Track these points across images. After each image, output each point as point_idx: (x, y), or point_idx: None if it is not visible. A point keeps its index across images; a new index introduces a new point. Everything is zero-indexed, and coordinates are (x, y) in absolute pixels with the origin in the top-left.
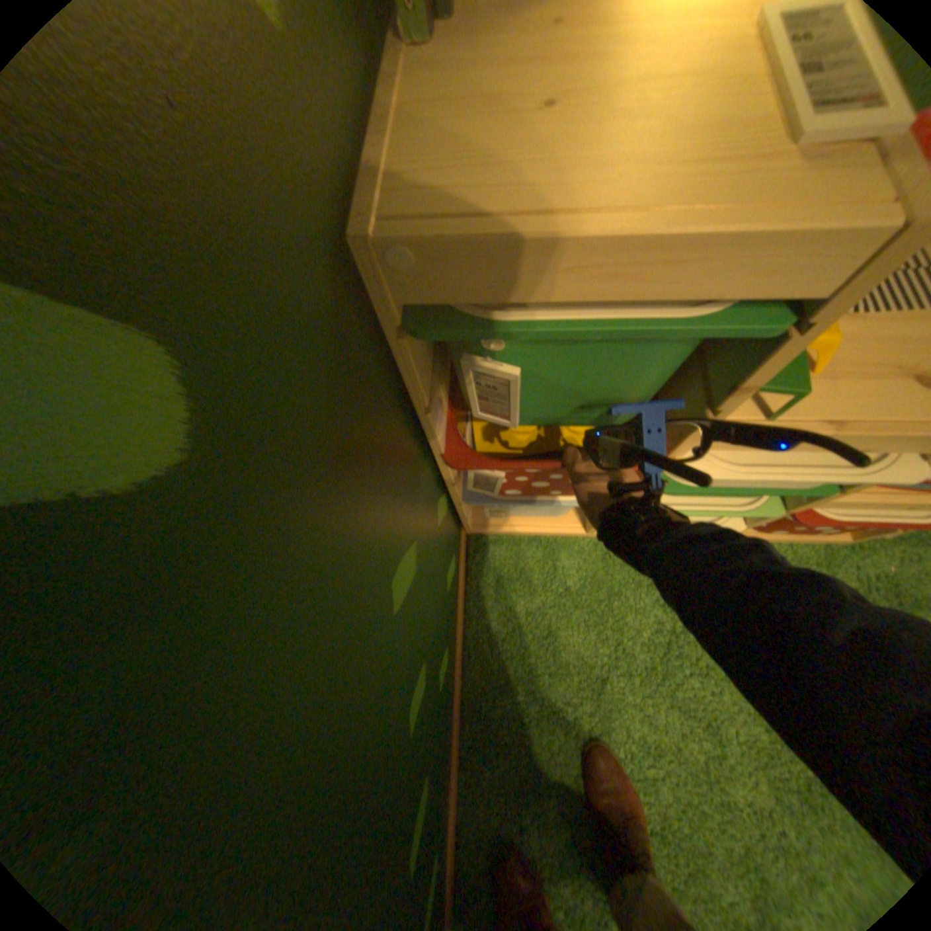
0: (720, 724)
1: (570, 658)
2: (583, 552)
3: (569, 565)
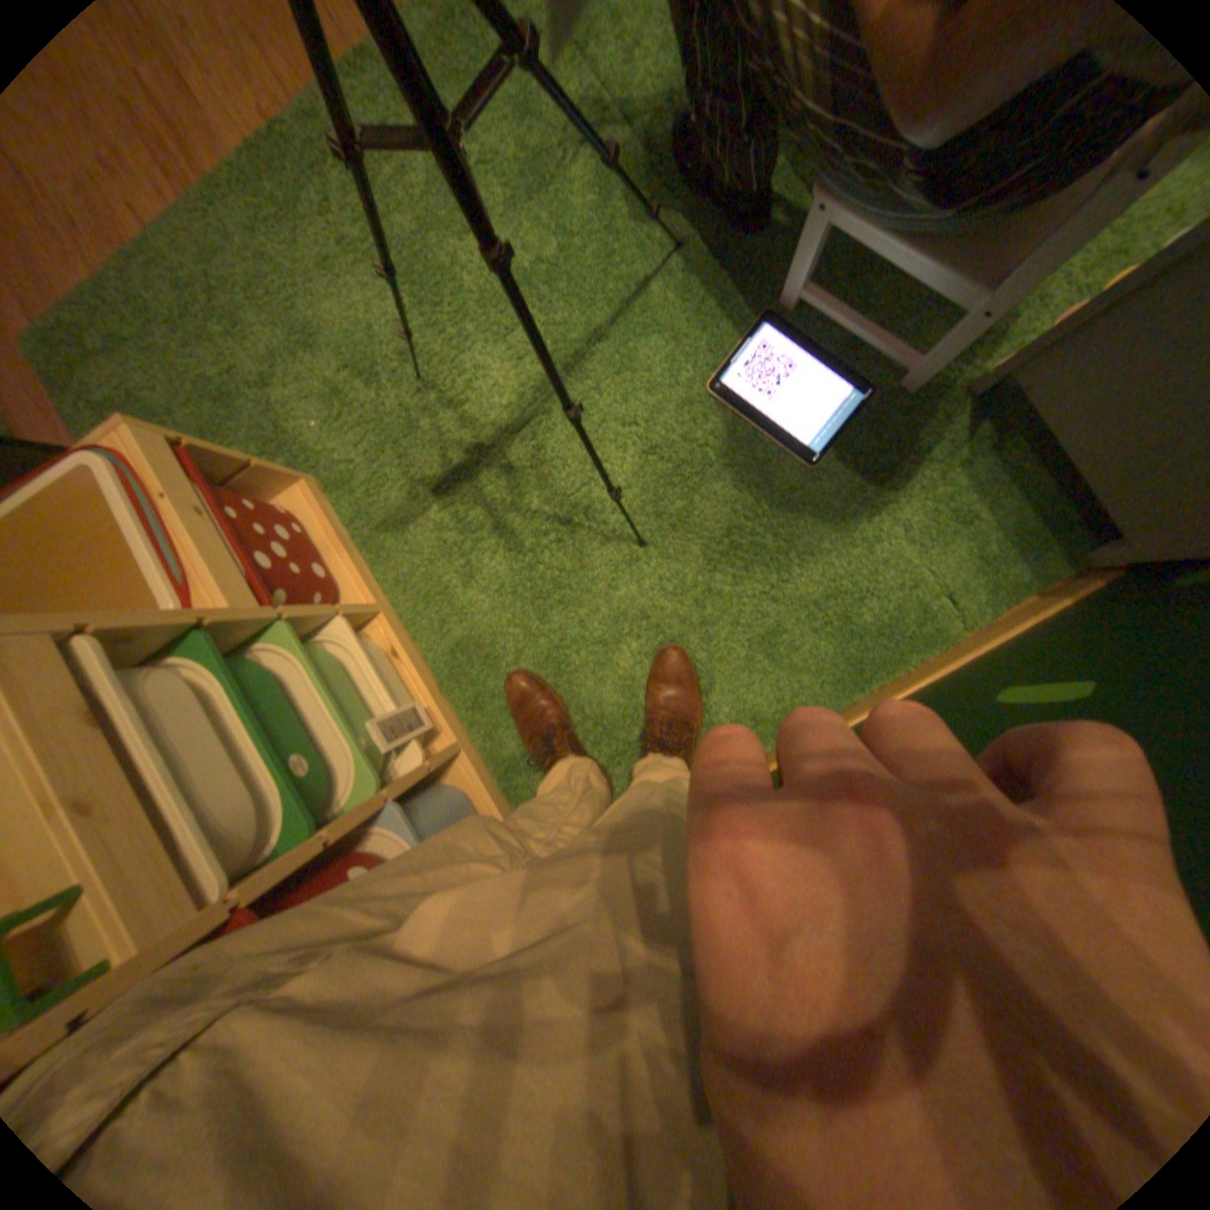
0: (564, 512)
1: (599, 684)
2: (483, 728)
3: (506, 736)
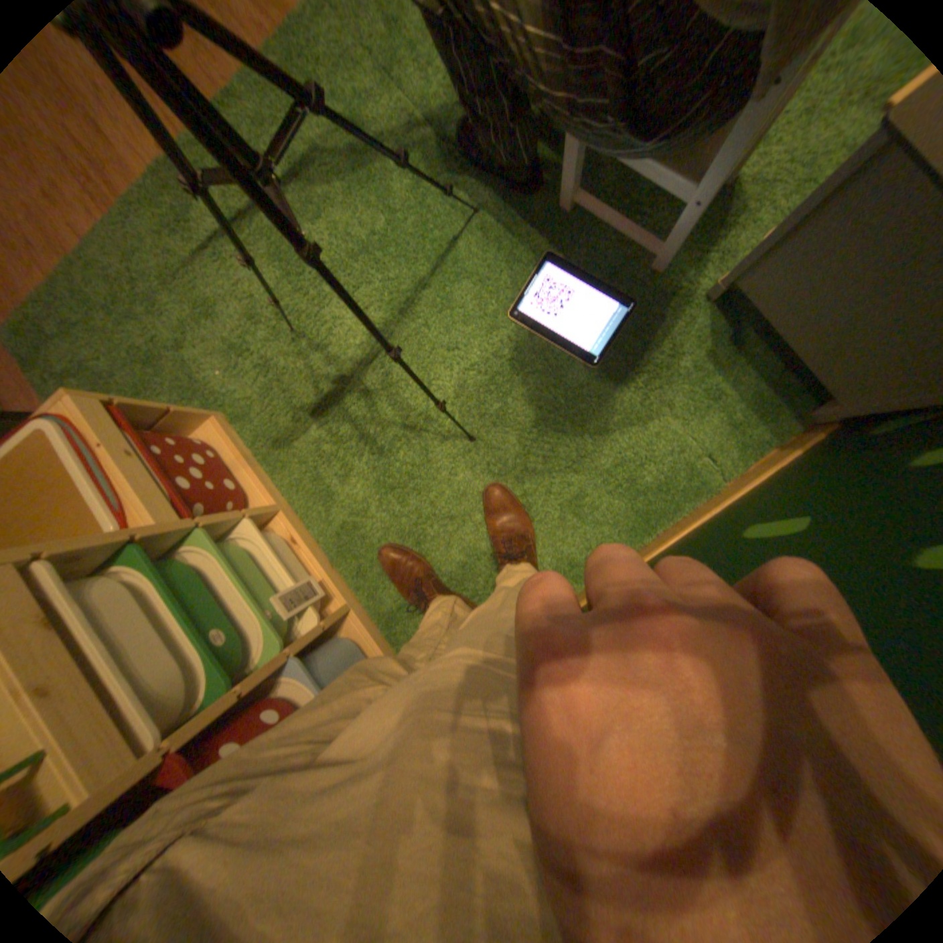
0: (410, 421)
1: (450, 549)
2: (366, 591)
3: (384, 595)
